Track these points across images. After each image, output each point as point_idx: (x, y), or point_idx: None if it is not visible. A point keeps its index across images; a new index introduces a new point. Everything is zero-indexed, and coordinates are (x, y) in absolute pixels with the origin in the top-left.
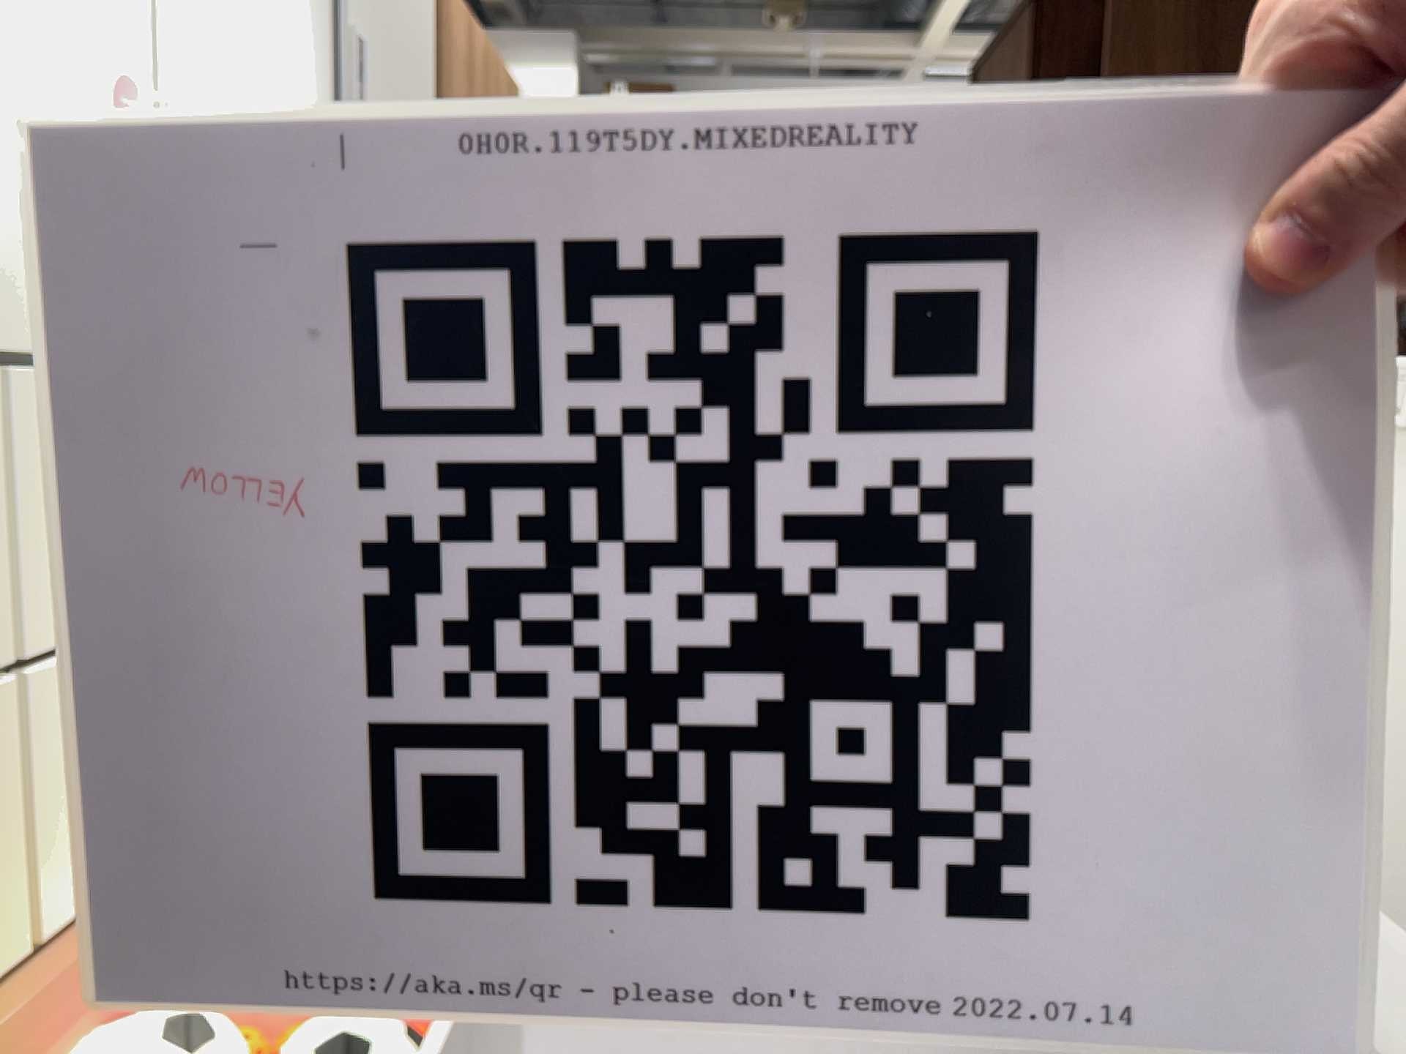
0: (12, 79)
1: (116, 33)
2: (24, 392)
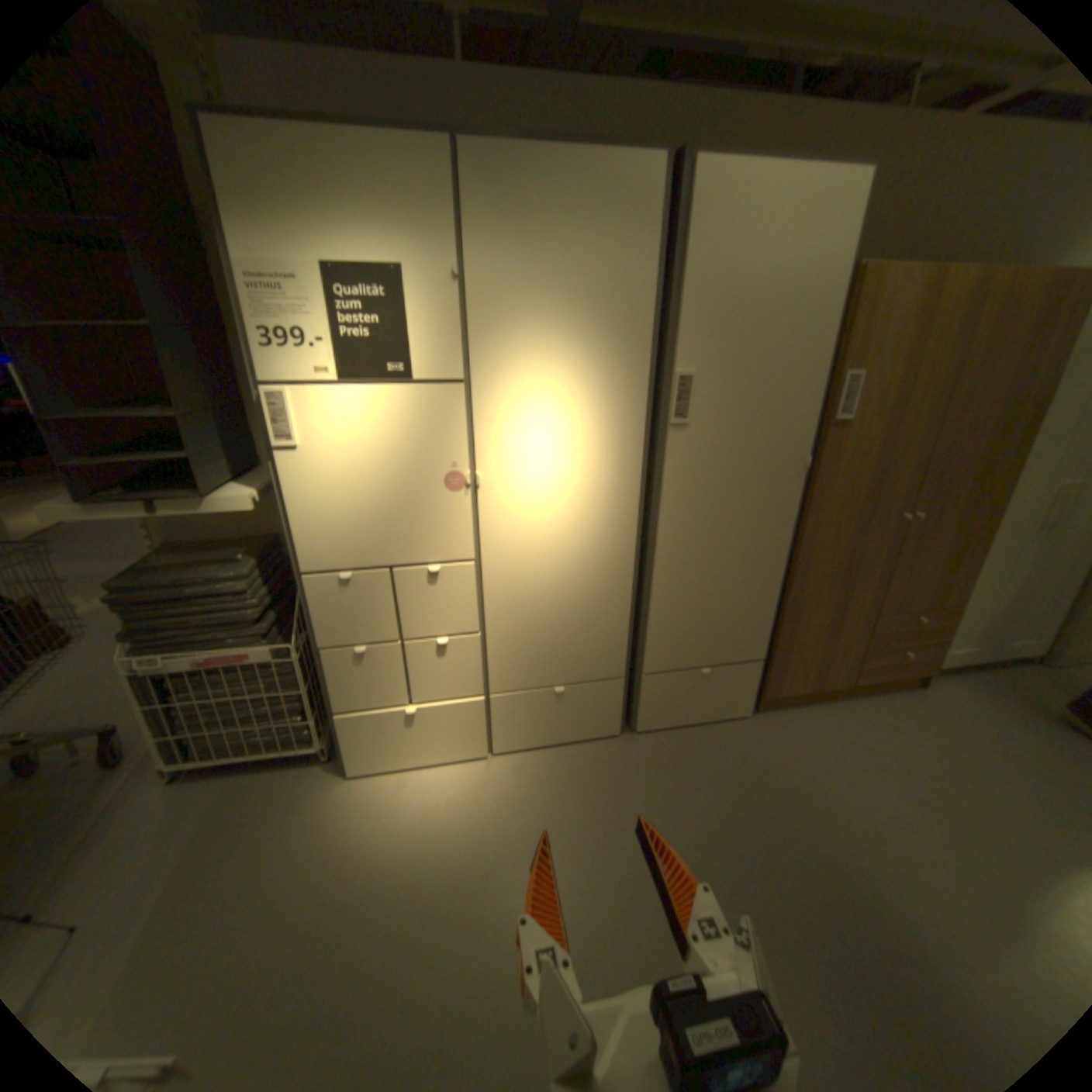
0: (403, 492)
1: (458, 459)
2: (412, 574)
